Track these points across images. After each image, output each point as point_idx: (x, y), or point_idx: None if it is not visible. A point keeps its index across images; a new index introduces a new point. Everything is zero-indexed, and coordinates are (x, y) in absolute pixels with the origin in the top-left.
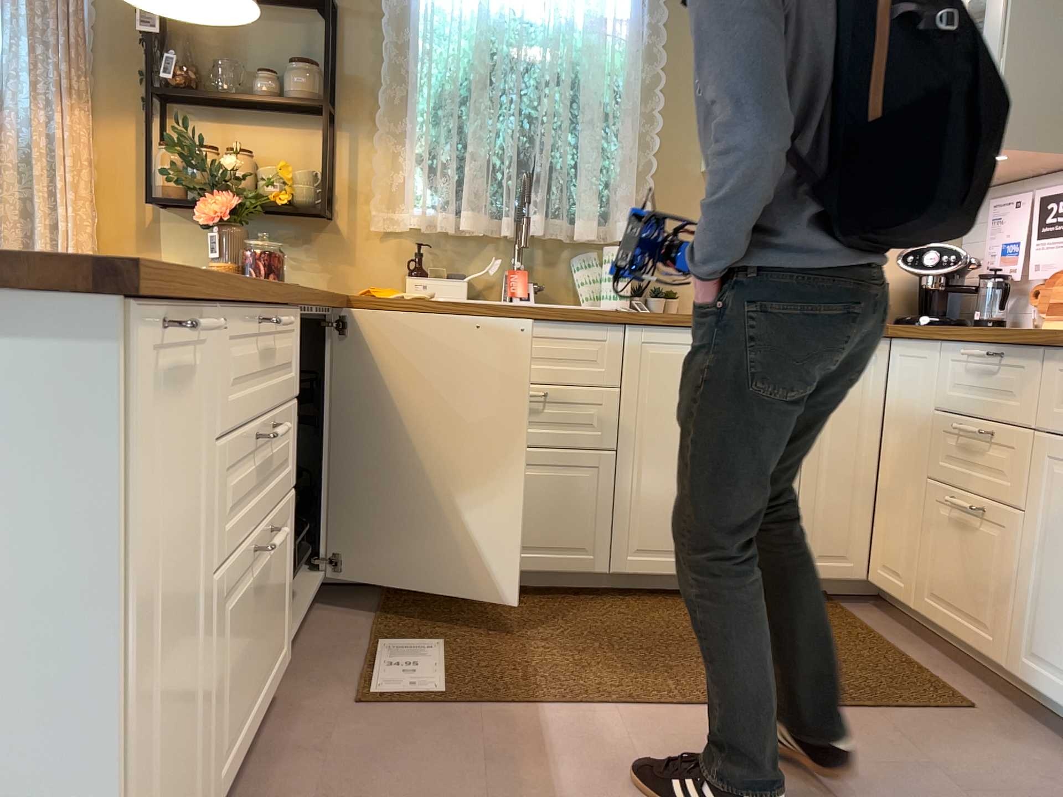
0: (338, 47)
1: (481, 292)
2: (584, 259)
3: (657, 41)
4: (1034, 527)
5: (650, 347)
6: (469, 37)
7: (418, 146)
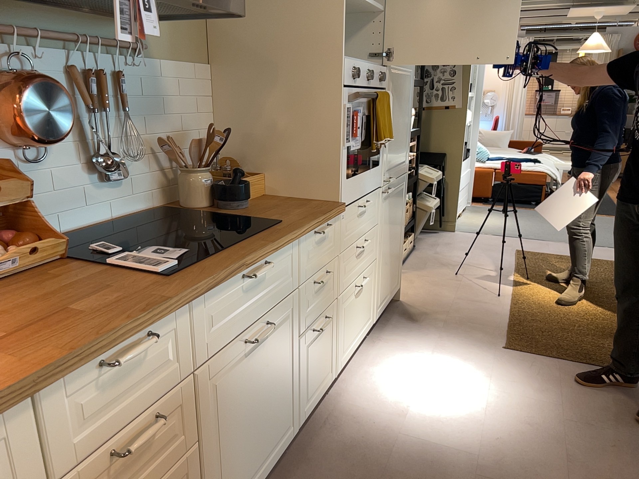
0: None
1: None
2: None
3: None
4: (208, 437)
5: None
6: None
7: None
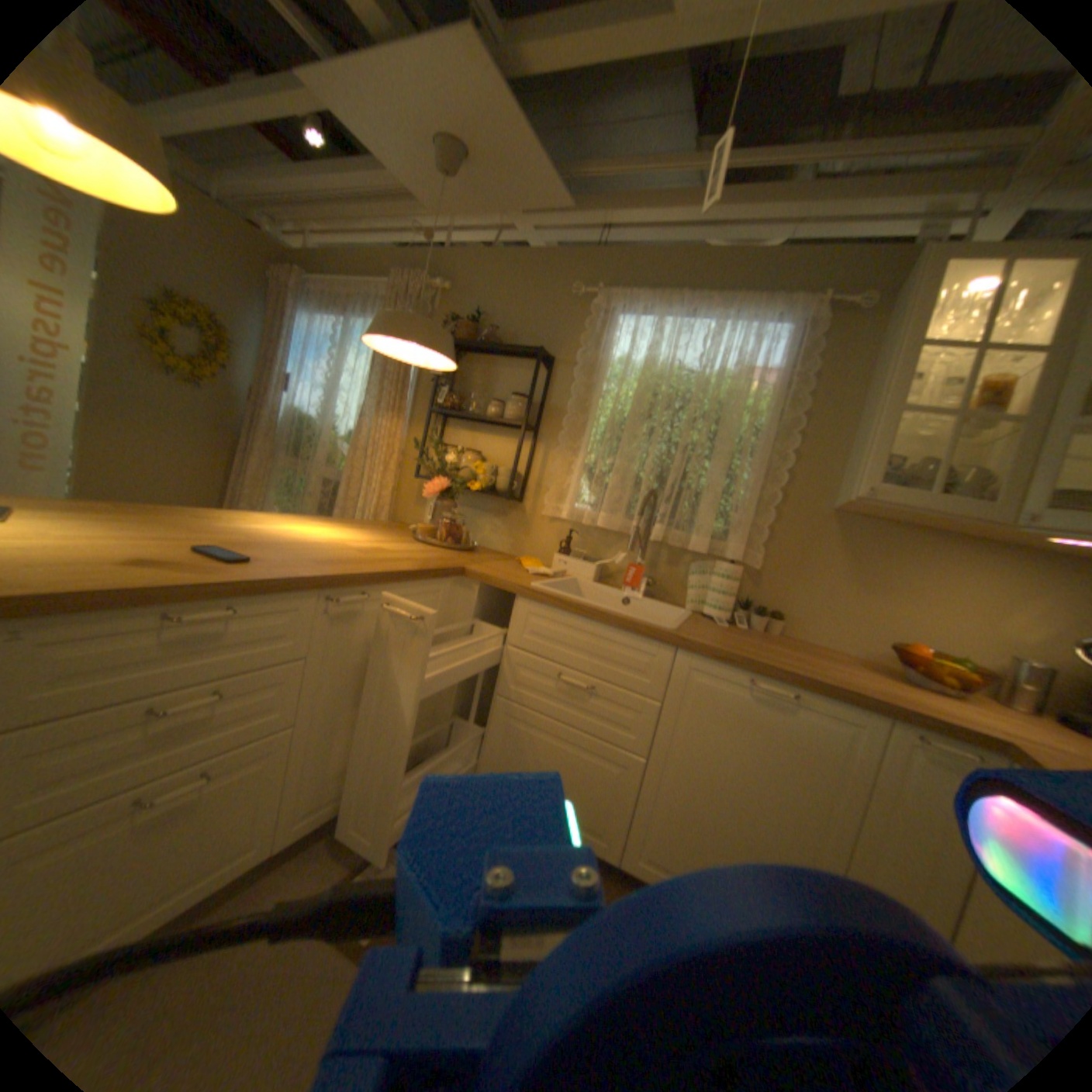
0: (548, 386)
1: (612, 577)
2: (699, 569)
3: (804, 389)
4: None
5: (697, 677)
6: (639, 381)
7: (579, 461)
